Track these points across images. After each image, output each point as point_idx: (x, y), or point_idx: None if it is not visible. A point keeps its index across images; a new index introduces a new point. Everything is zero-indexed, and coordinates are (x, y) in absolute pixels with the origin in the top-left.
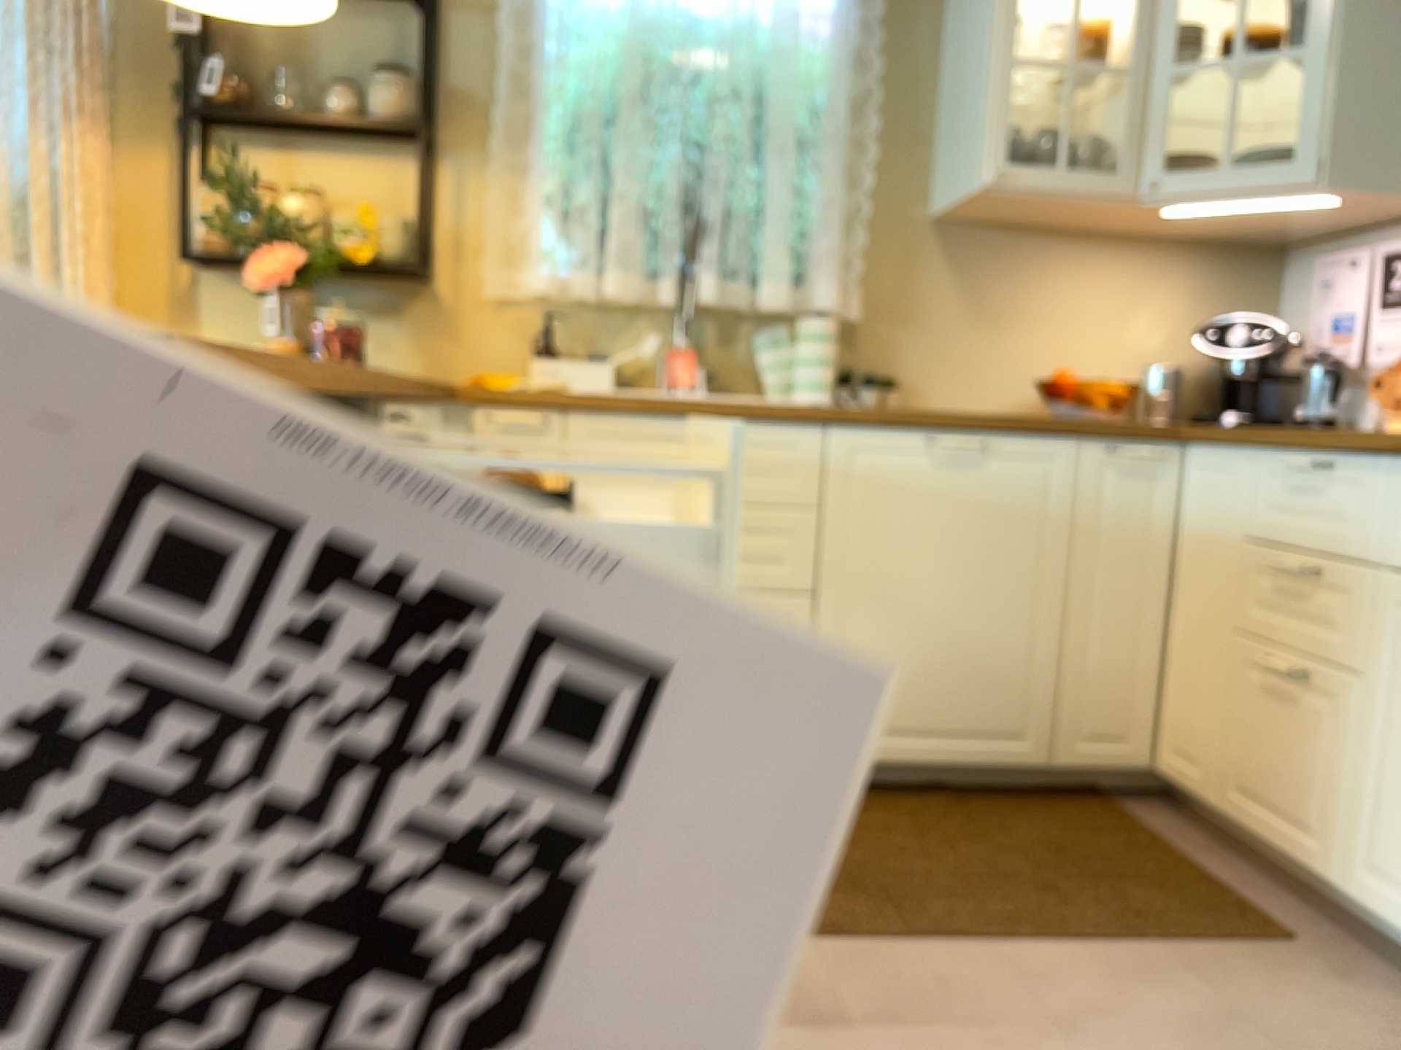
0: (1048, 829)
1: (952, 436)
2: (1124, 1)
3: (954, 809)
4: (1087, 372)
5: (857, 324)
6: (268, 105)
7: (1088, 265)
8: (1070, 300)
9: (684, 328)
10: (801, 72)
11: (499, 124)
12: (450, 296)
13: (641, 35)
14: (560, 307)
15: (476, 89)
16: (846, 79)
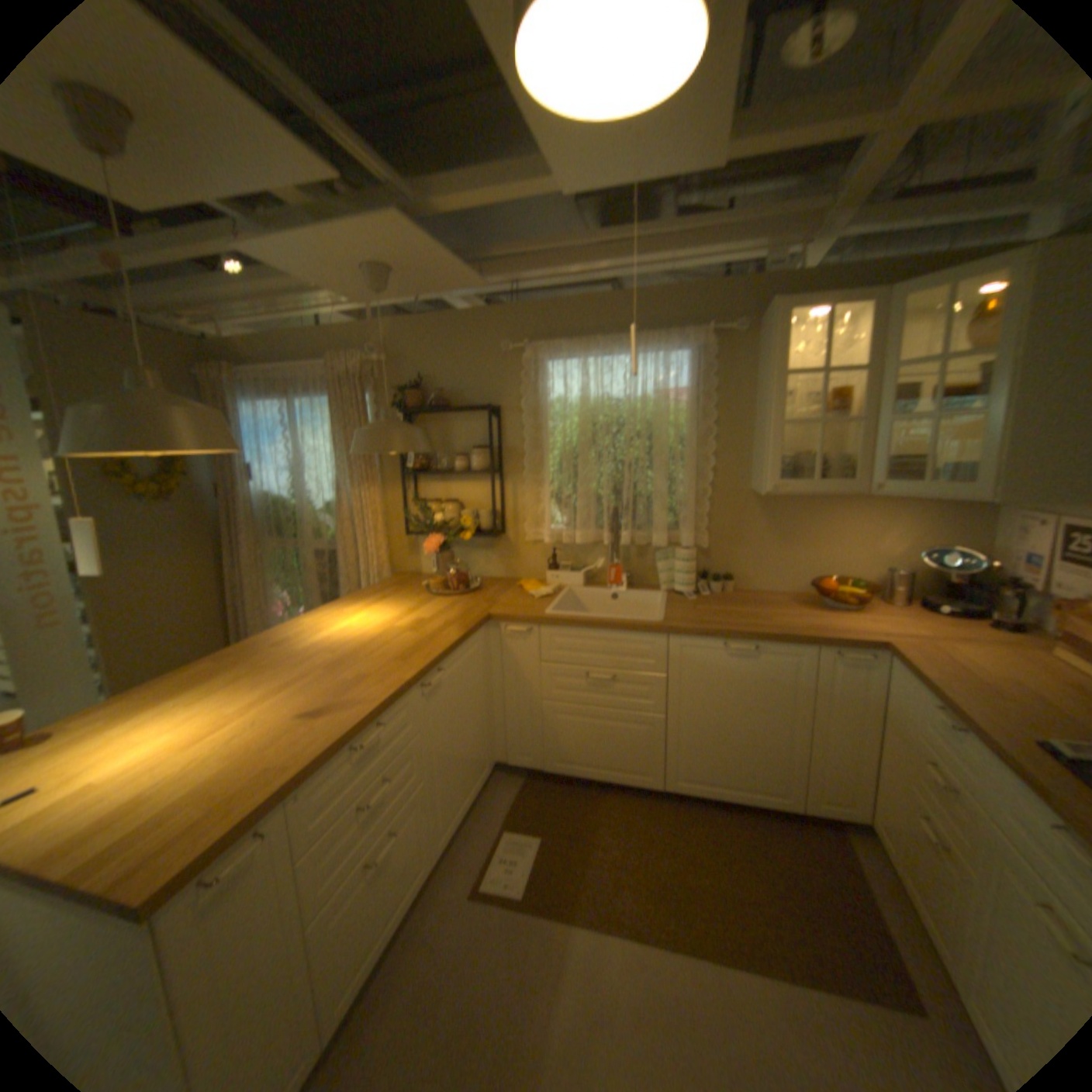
0: (793, 860)
1: (737, 644)
2: (865, 368)
3: (743, 831)
4: (851, 569)
5: (709, 547)
6: (435, 464)
7: (851, 510)
8: (839, 530)
9: (615, 556)
10: (671, 424)
11: (525, 466)
12: (512, 541)
13: (588, 417)
14: (560, 544)
15: (517, 449)
16: (697, 423)
